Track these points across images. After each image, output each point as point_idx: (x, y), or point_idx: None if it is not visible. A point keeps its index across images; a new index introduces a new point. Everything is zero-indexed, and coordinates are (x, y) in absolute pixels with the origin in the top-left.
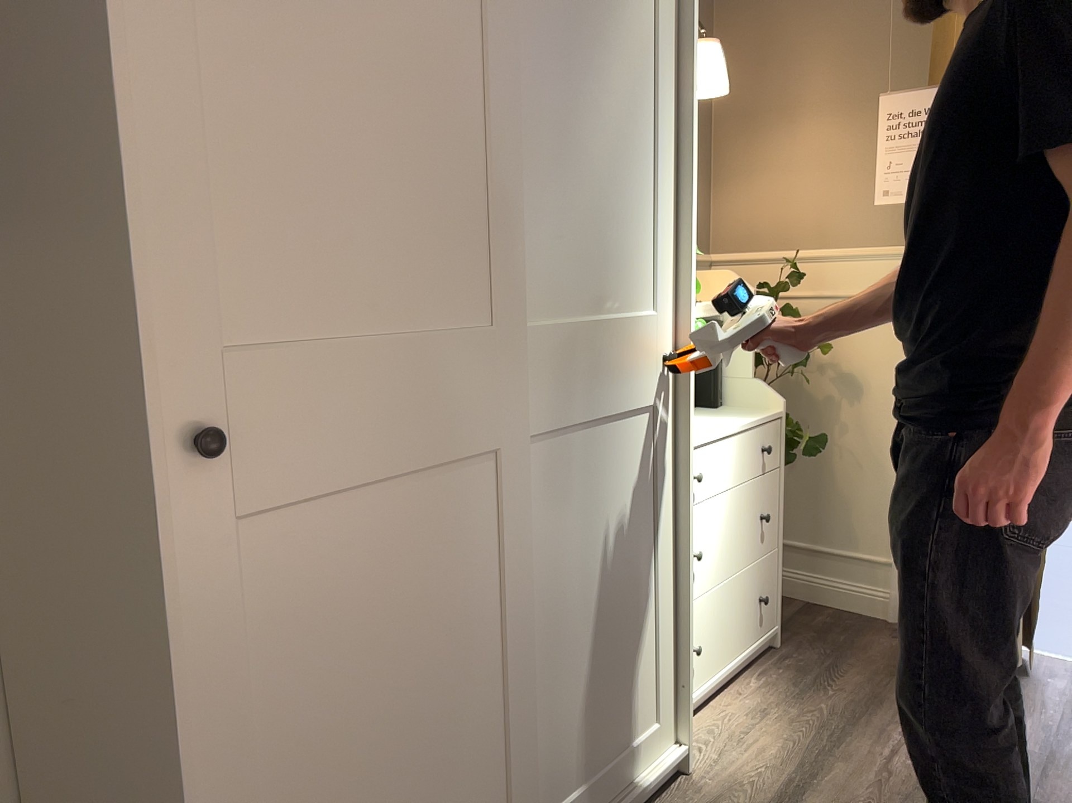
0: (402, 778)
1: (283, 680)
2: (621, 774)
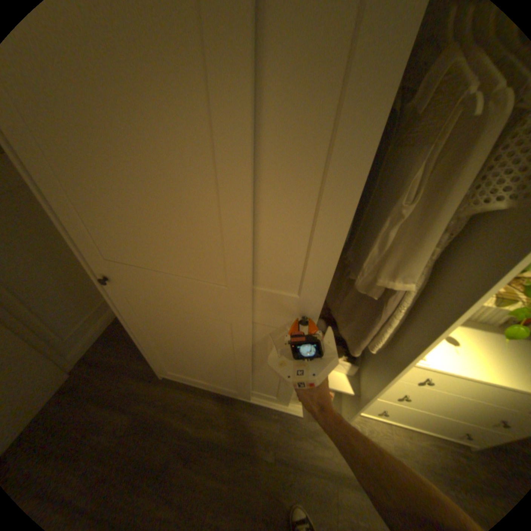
0: (187, 363)
1: (138, 329)
2: (295, 415)
